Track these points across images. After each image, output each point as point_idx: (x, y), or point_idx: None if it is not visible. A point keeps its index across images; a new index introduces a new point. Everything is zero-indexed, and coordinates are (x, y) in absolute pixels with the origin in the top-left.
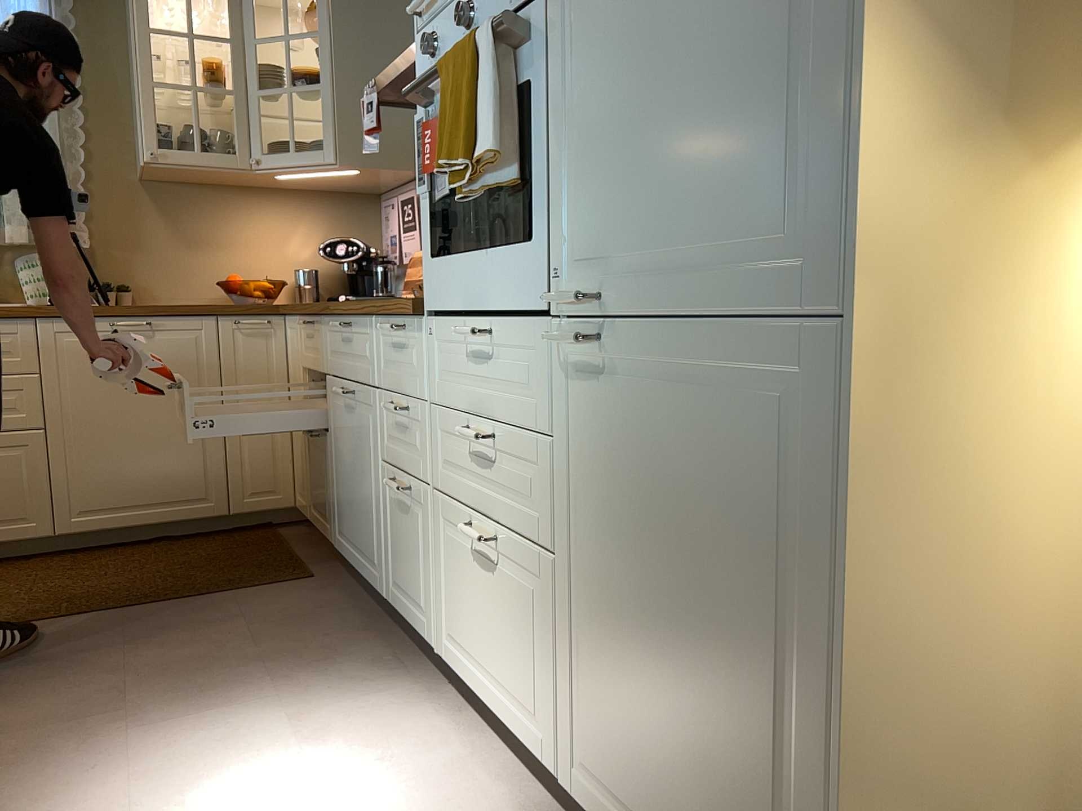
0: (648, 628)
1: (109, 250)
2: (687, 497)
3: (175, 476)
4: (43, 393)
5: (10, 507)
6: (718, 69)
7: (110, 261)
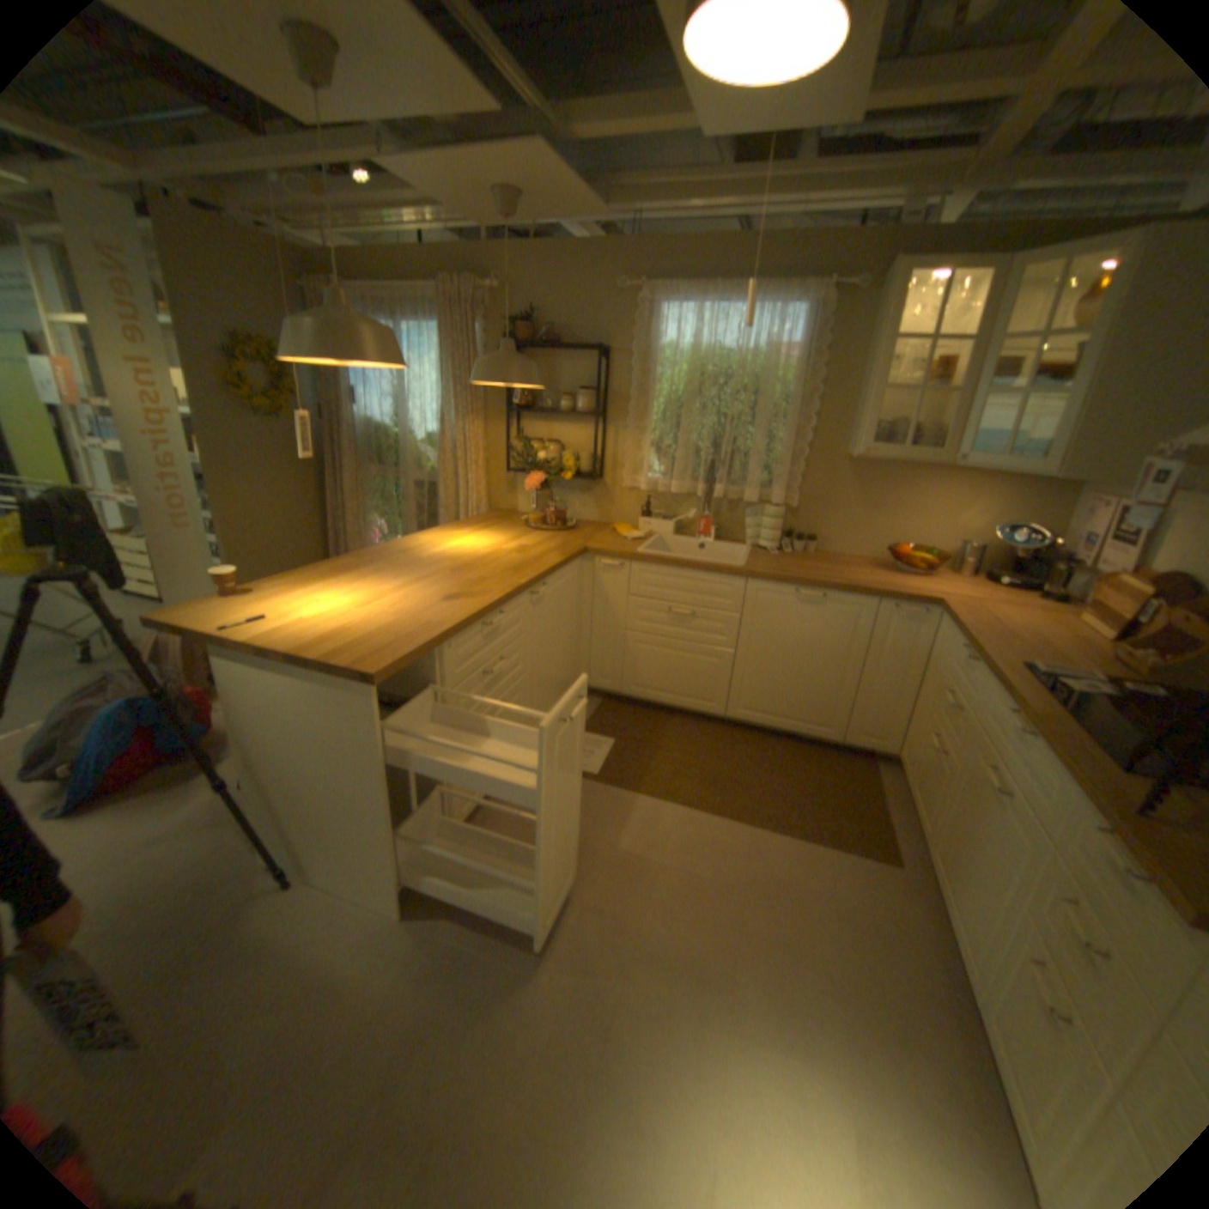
0: None
1: (809, 508)
2: None
3: (812, 706)
4: (739, 628)
5: (704, 692)
6: None
7: (807, 516)
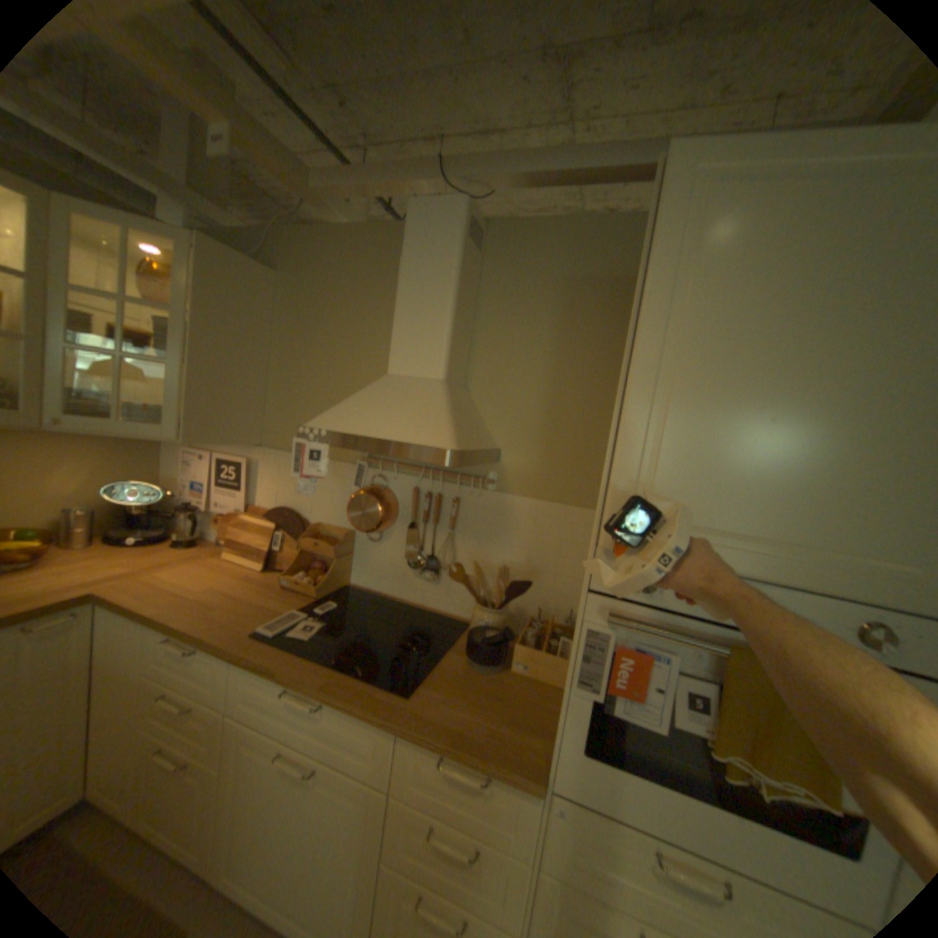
0: None
1: None
2: None
3: None
4: None
5: None
6: None
7: None
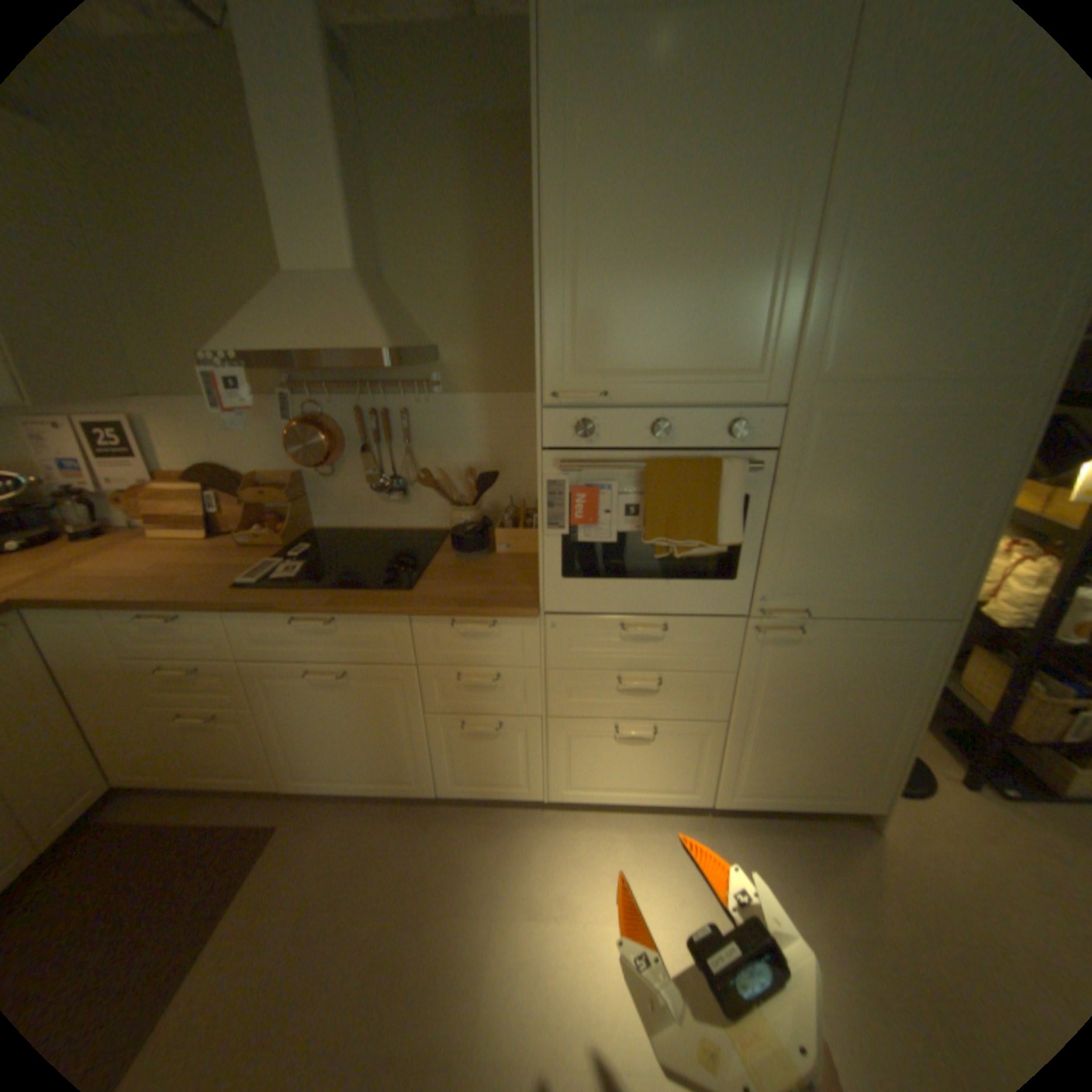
0: (806, 731)
1: None
2: (848, 682)
3: None
4: None
5: None
6: (913, 529)
7: None
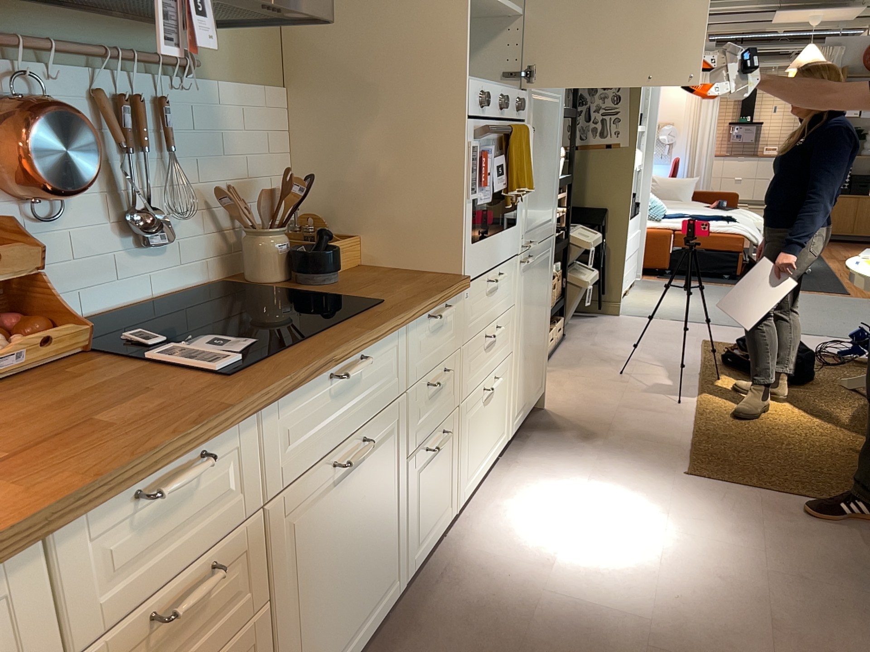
0: (530, 339)
1: None
2: (538, 291)
3: None
4: None
5: None
6: (548, 175)
7: None
